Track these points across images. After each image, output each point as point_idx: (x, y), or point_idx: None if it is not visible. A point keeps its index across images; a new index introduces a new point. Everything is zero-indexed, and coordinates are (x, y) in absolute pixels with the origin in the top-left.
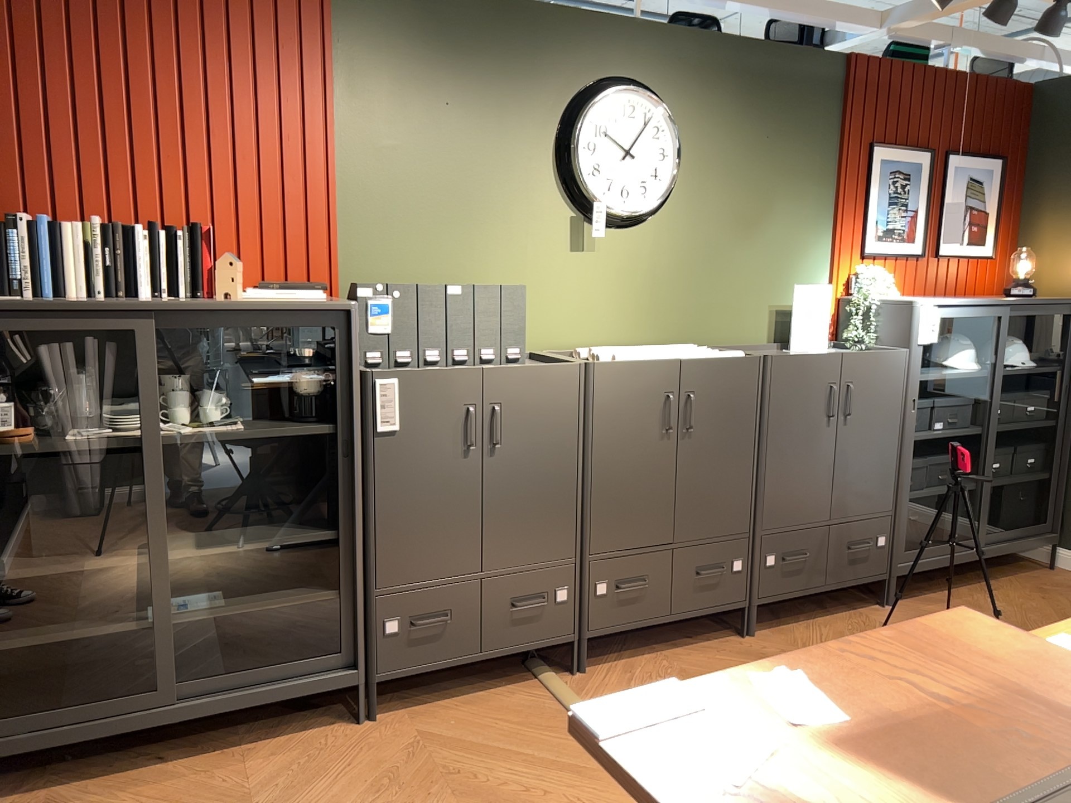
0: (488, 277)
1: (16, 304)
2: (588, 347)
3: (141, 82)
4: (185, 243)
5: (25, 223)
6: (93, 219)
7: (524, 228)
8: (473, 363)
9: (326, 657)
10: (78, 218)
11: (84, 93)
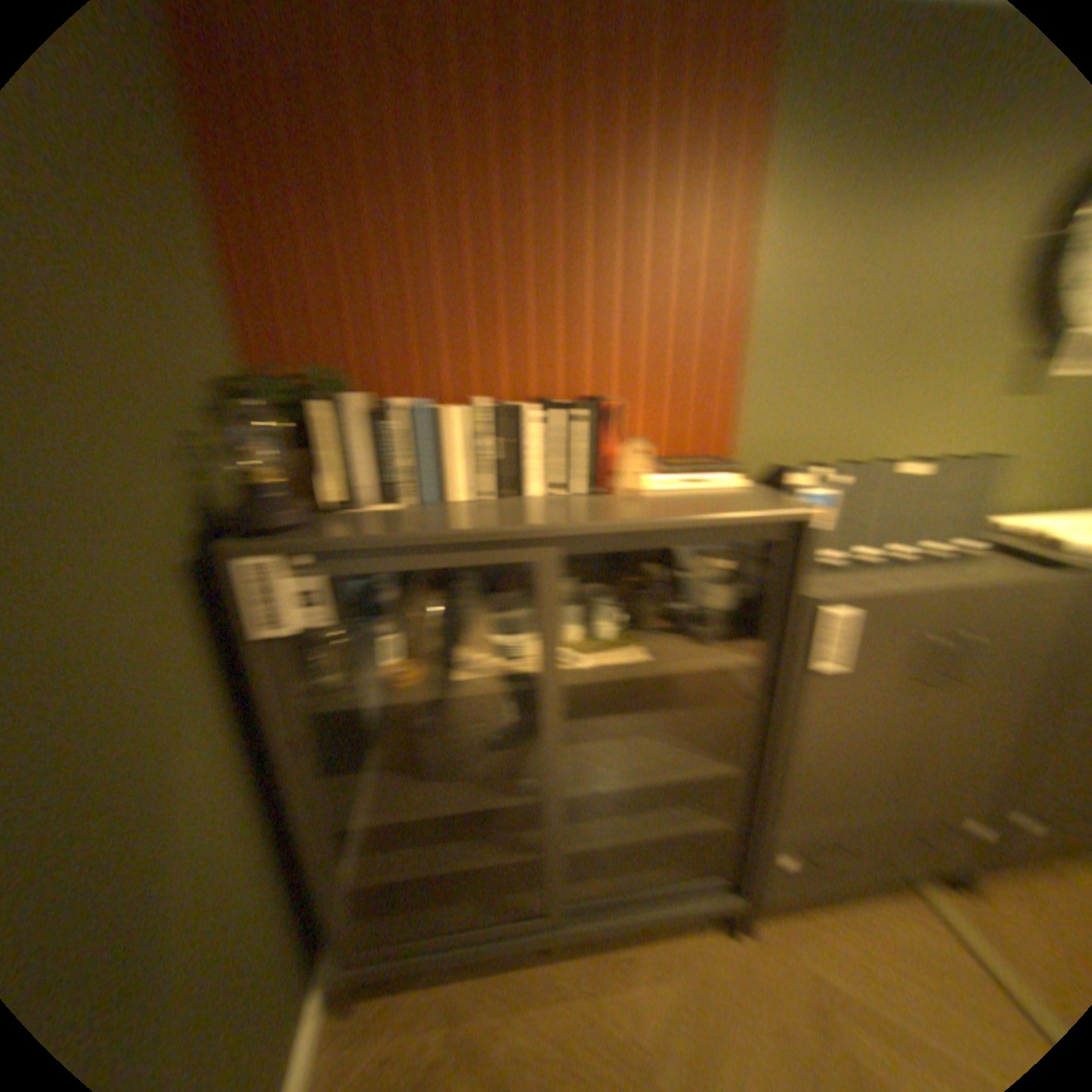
0: (905, 436)
1: (395, 537)
2: (1002, 513)
3: (526, 200)
4: (586, 424)
5: (402, 409)
6: (473, 393)
7: (965, 369)
8: (918, 562)
9: (715, 883)
10: (456, 392)
11: (461, 224)
